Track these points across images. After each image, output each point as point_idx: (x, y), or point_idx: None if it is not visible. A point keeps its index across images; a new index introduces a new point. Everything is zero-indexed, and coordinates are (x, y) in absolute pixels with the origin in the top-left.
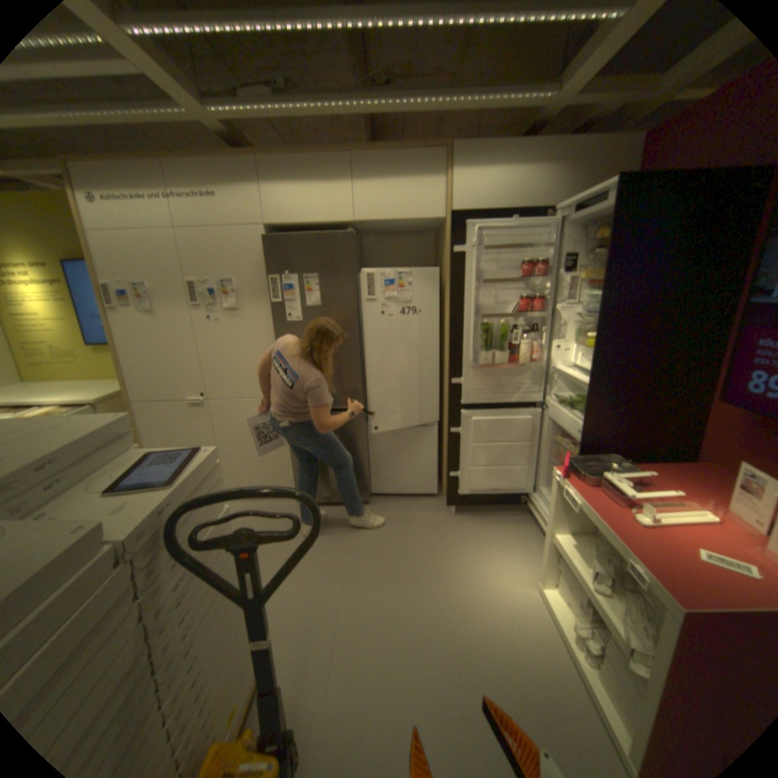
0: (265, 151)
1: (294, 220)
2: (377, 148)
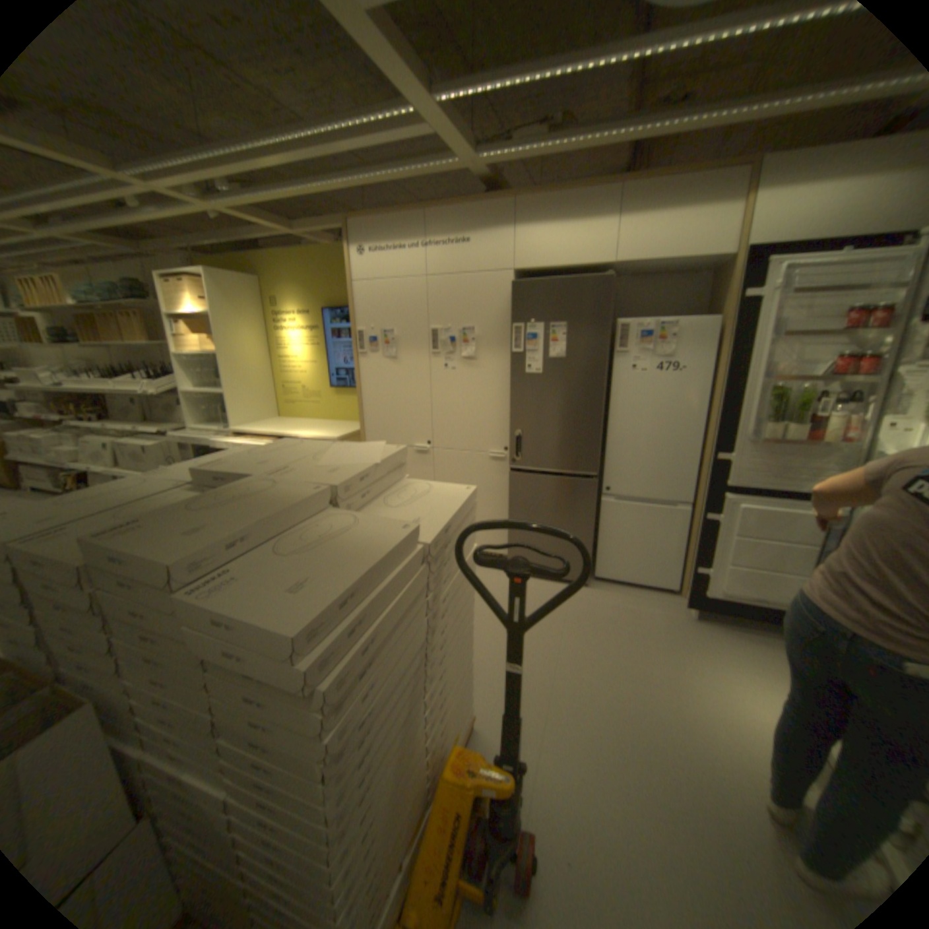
0: (527, 192)
1: (546, 264)
2: (657, 176)
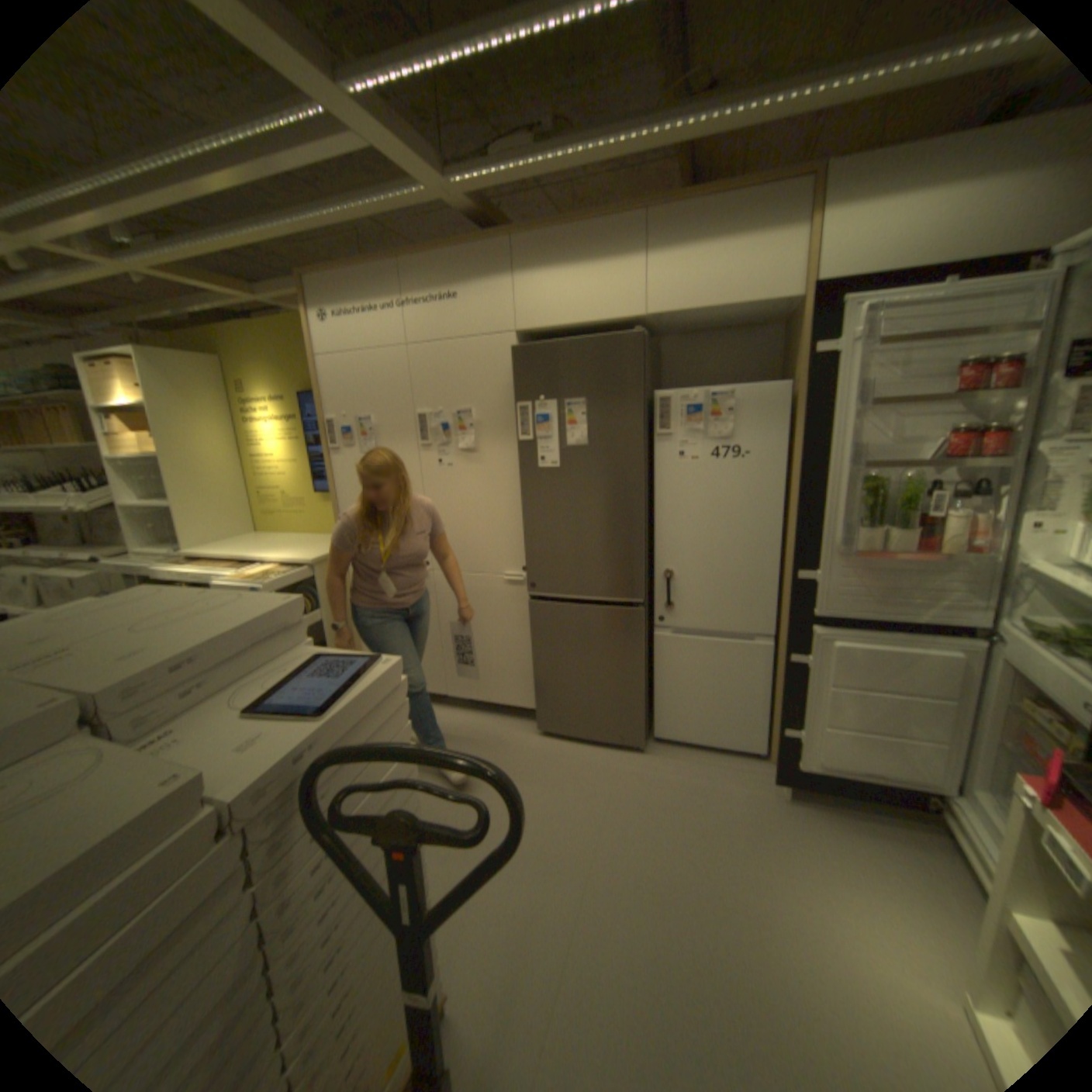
0: (523, 226)
1: (557, 321)
2: (690, 196)
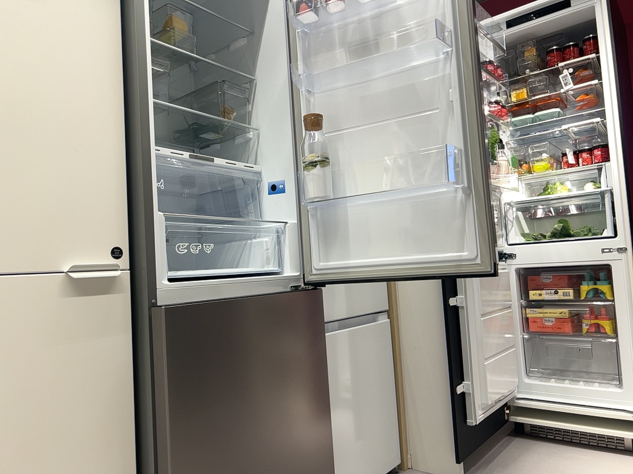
0: None
1: None
2: None
